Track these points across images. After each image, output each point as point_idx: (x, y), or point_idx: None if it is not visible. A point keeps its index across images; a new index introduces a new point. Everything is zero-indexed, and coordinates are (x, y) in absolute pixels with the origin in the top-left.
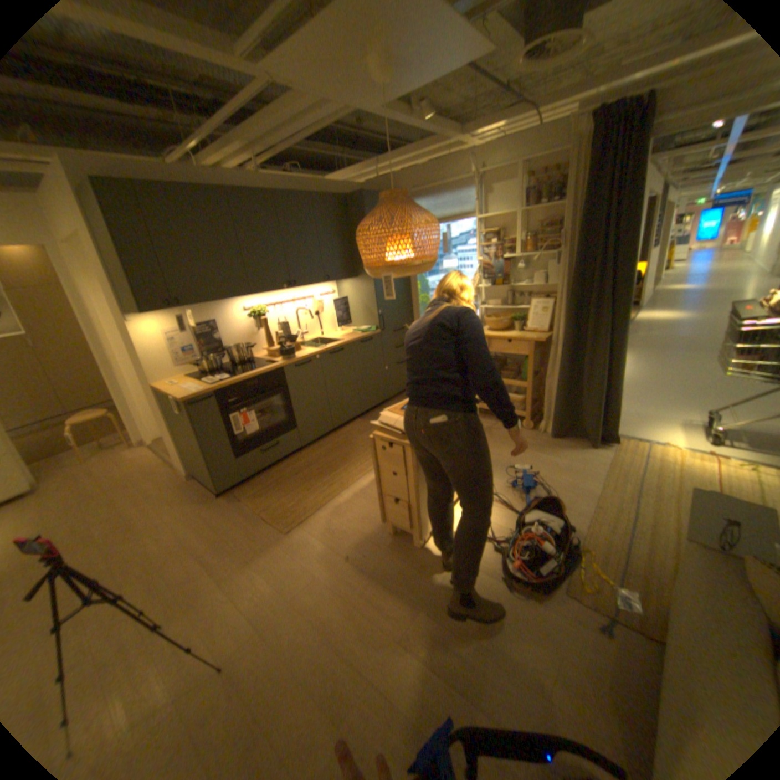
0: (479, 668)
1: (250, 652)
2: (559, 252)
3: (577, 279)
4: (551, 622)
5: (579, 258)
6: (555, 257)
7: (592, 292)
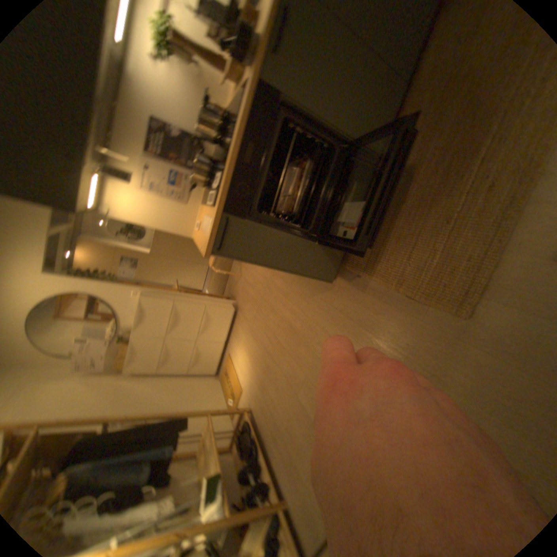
0: None
1: None
2: None
3: None
4: None
5: None
6: None
7: None
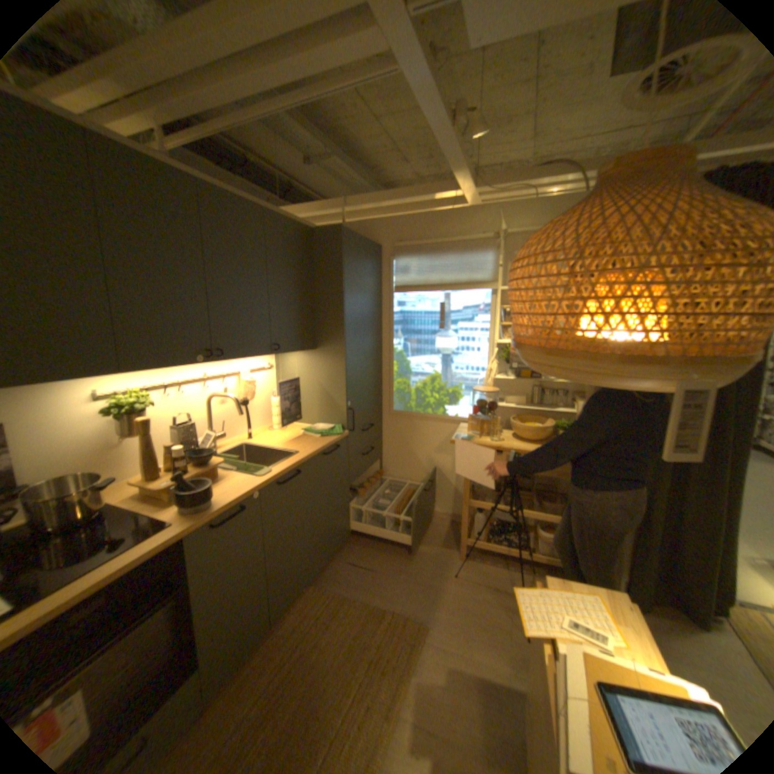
0: None
1: None
2: None
3: None
4: None
5: None
6: None
7: None
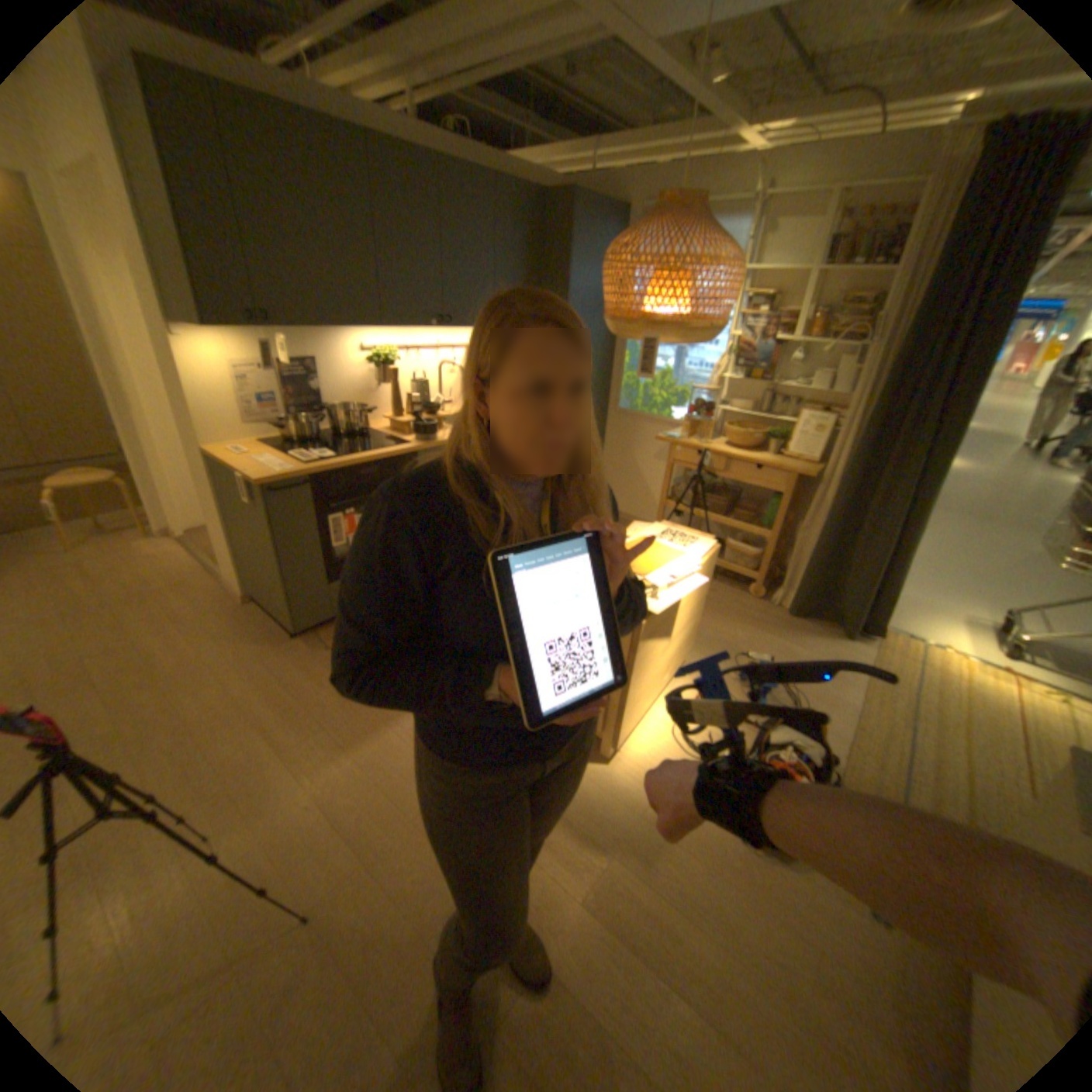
0: (703, 955)
1: (352, 895)
2: (860, 345)
3: (888, 392)
4: (802, 894)
5: (900, 360)
6: (851, 352)
7: (905, 415)
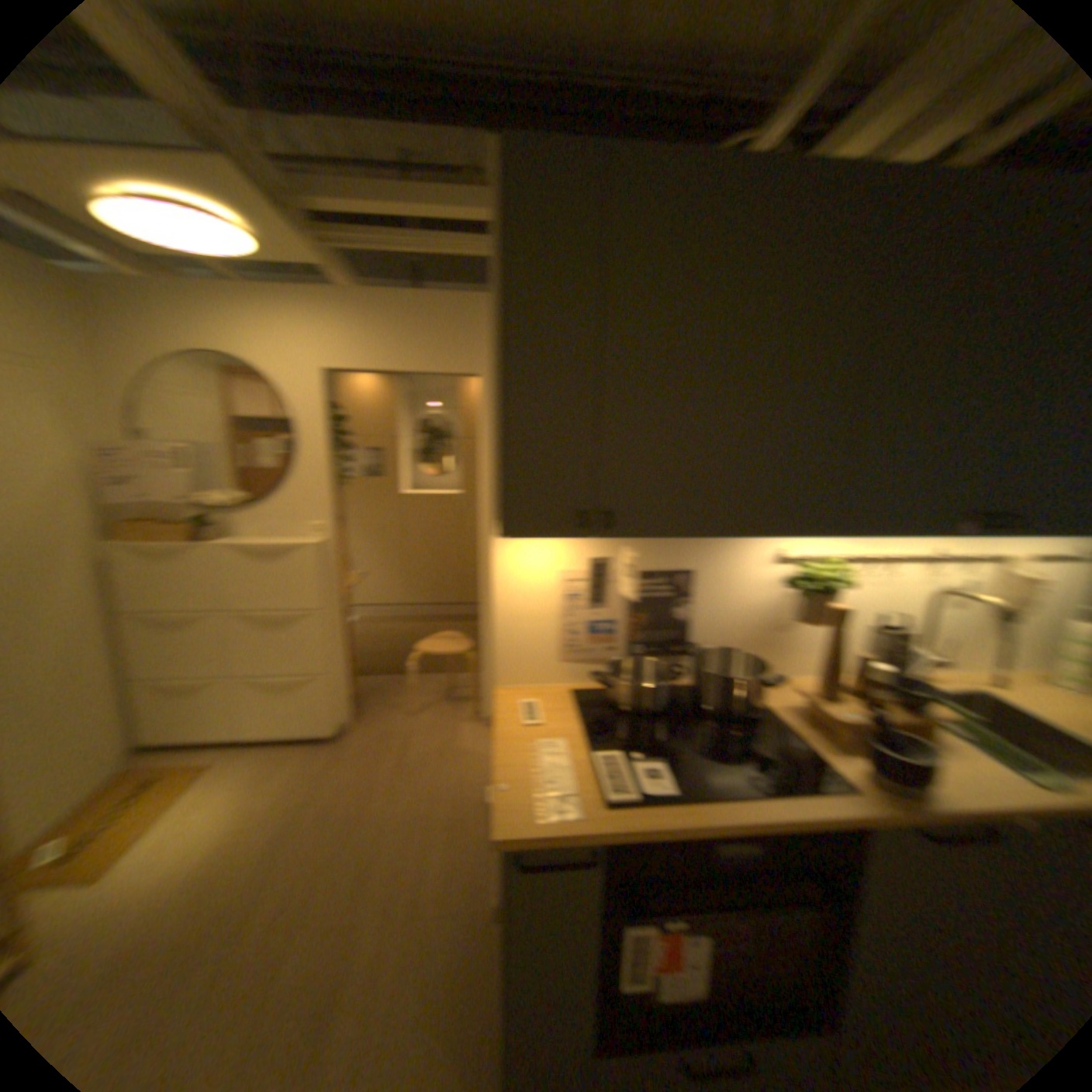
0: None
1: None
2: None
3: None
4: None
5: None
6: None
7: None
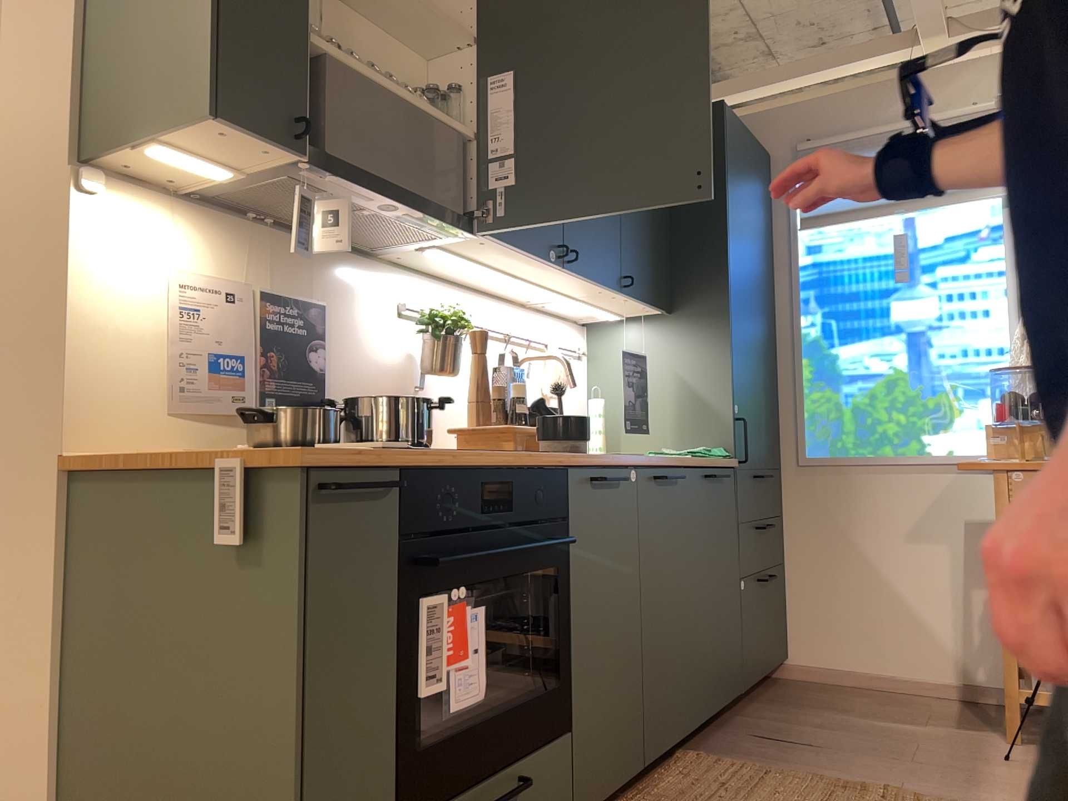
0: None
1: None
2: None
3: None
4: None
5: None
6: None
7: None
